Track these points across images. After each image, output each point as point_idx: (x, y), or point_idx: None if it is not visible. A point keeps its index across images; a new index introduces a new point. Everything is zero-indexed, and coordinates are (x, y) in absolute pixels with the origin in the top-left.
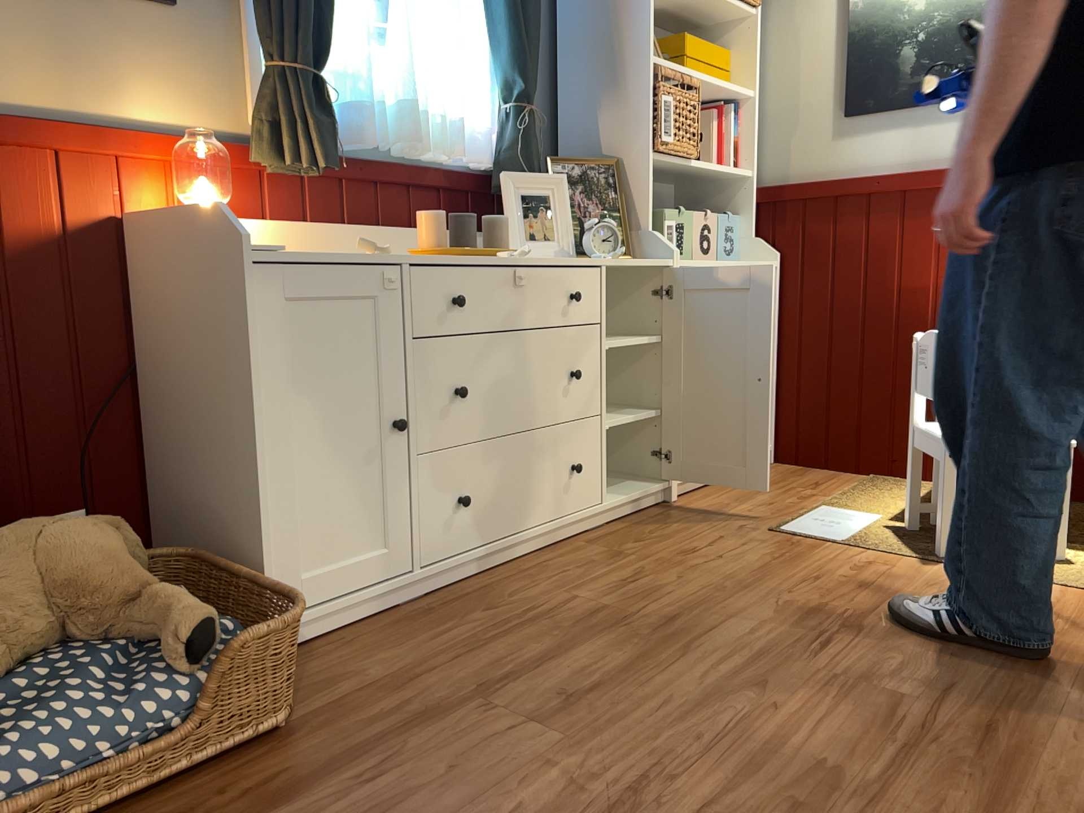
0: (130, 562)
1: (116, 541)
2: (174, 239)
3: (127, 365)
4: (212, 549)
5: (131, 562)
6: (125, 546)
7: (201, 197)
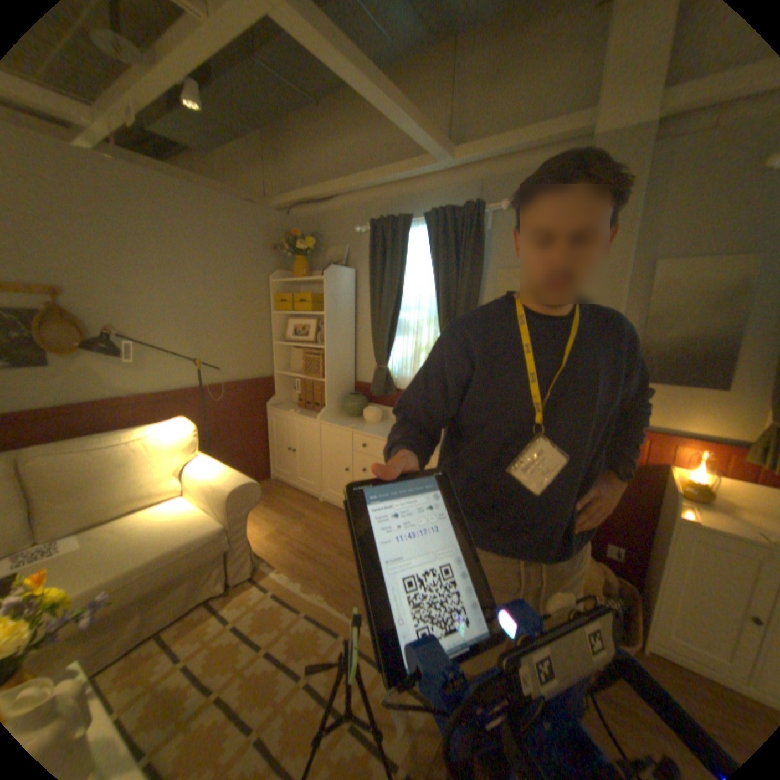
0: (603, 586)
1: (599, 578)
2: (673, 490)
3: (656, 513)
4: (650, 597)
5: (601, 587)
6: (603, 580)
7: (703, 472)
